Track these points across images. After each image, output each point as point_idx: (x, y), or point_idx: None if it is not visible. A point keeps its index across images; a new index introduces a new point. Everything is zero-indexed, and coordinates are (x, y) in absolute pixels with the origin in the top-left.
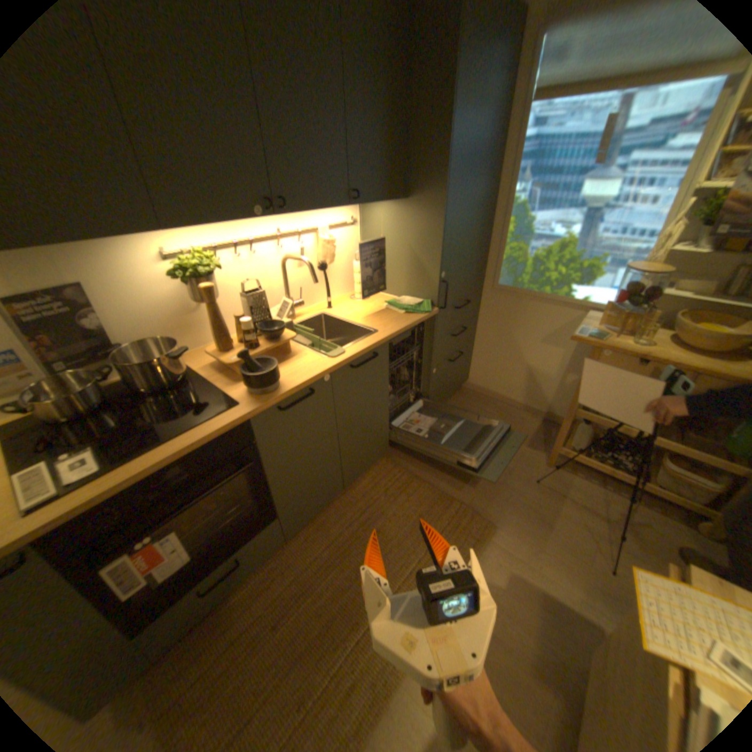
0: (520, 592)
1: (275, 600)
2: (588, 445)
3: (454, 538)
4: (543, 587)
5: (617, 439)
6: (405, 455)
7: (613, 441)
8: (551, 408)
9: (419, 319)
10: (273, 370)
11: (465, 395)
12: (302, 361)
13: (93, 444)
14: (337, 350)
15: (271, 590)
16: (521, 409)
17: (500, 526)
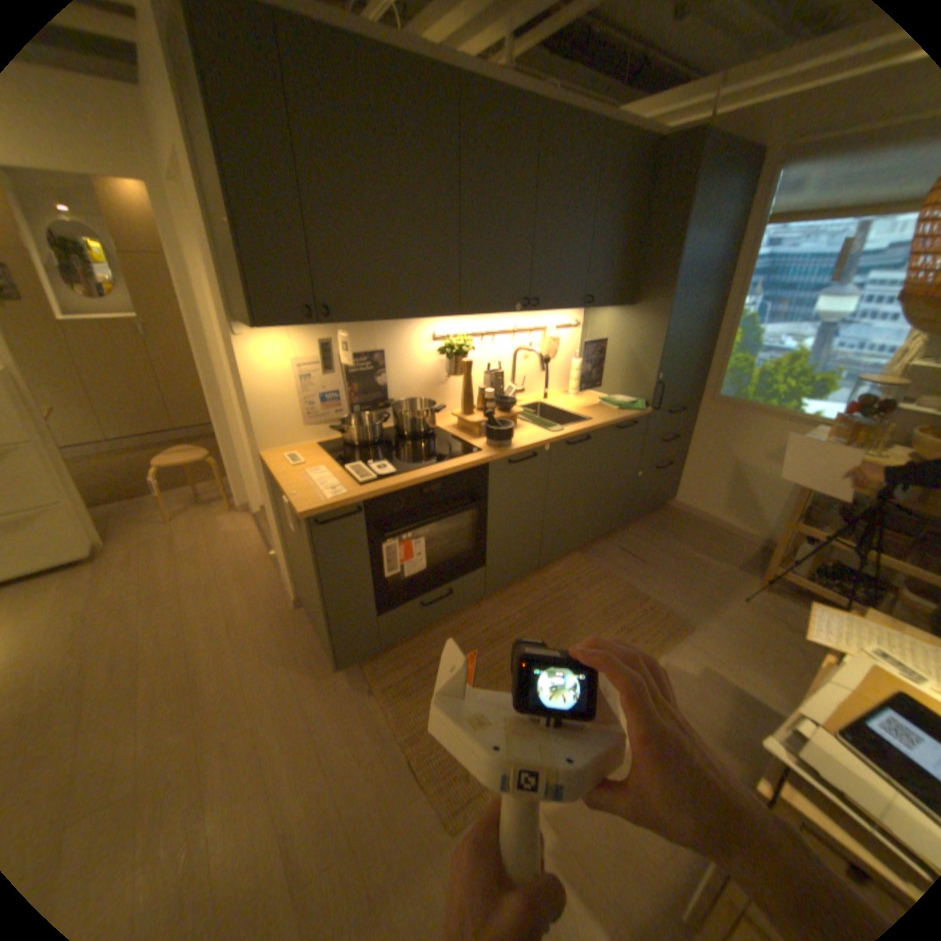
0: (713, 683)
1: (473, 639)
2: (812, 572)
3: (647, 628)
4: (739, 684)
5: (850, 570)
6: (600, 555)
7: (844, 571)
8: (773, 536)
9: (631, 415)
10: (509, 429)
11: (670, 513)
12: (526, 432)
13: (384, 460)
14: (556, 428)
15: (469, 631)
16: (736, 534)
17: (697, 629)
